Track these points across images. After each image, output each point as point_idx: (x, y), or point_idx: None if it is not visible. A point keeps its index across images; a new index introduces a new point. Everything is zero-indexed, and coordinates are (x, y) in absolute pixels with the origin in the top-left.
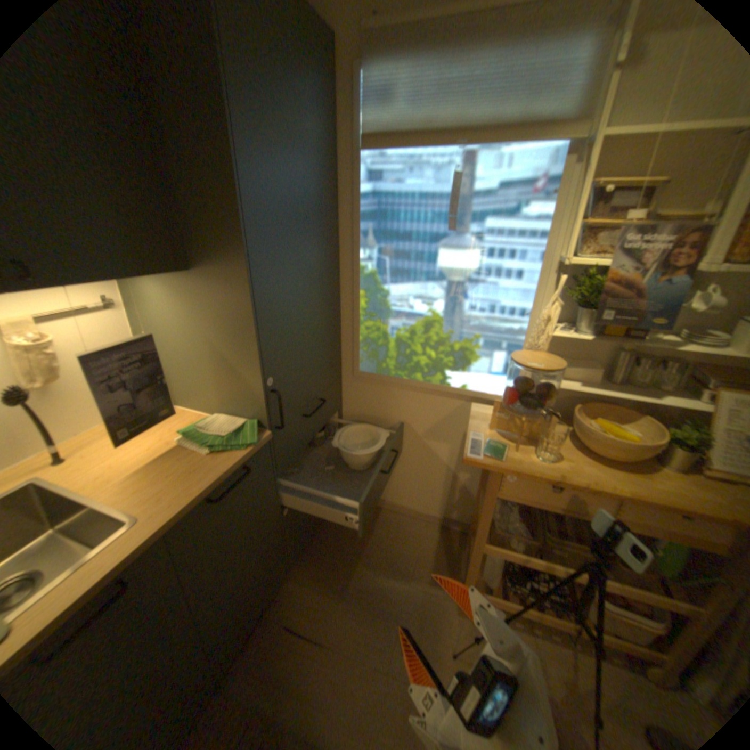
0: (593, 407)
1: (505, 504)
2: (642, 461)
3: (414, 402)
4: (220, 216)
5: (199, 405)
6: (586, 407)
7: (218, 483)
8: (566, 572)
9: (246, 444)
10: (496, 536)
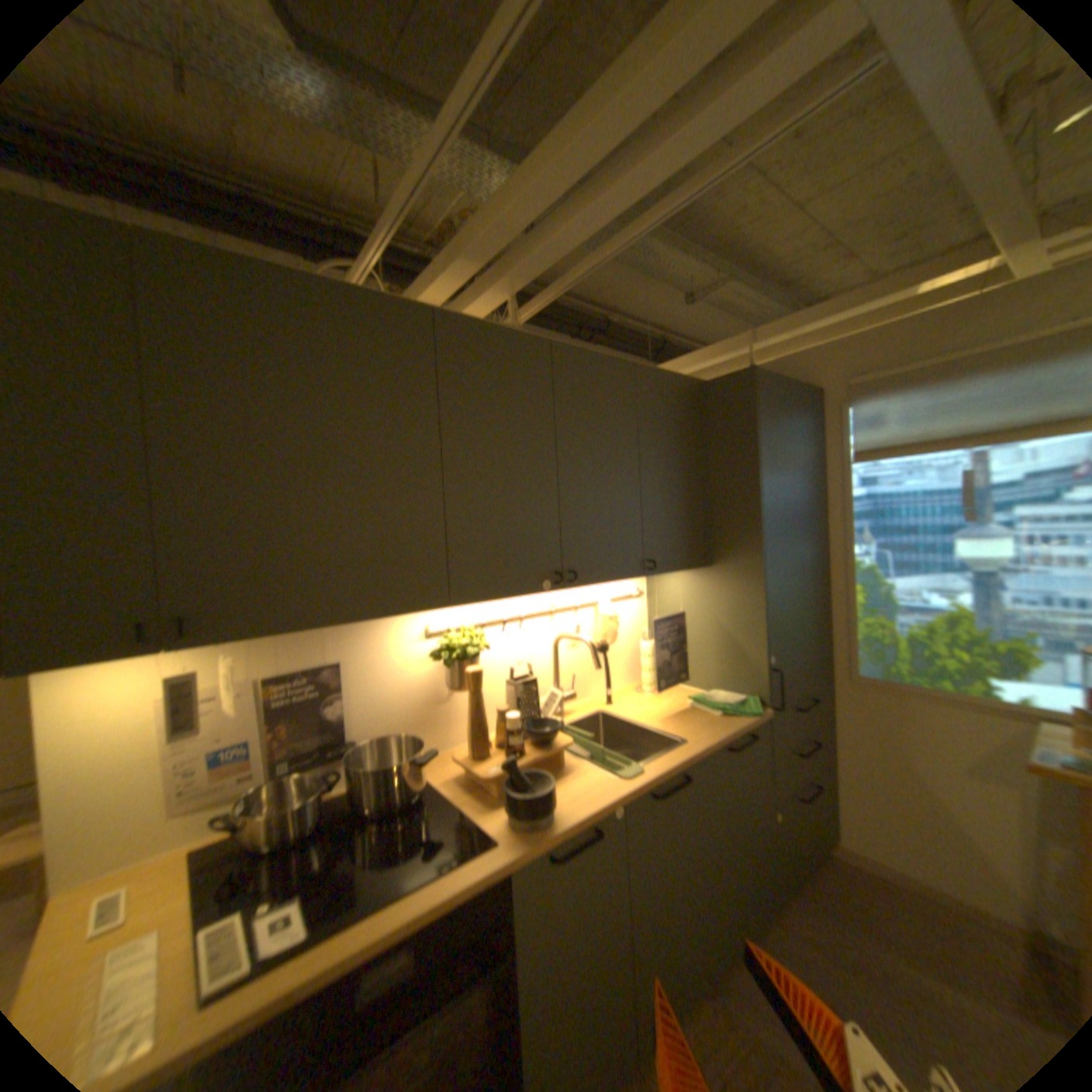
0: None
1: None
2: None
3: (945, 720)
4: (743, 527)
5: (696, 682)
6: None
7: (736, 735)
8: None
9: (752, 713)
10: None
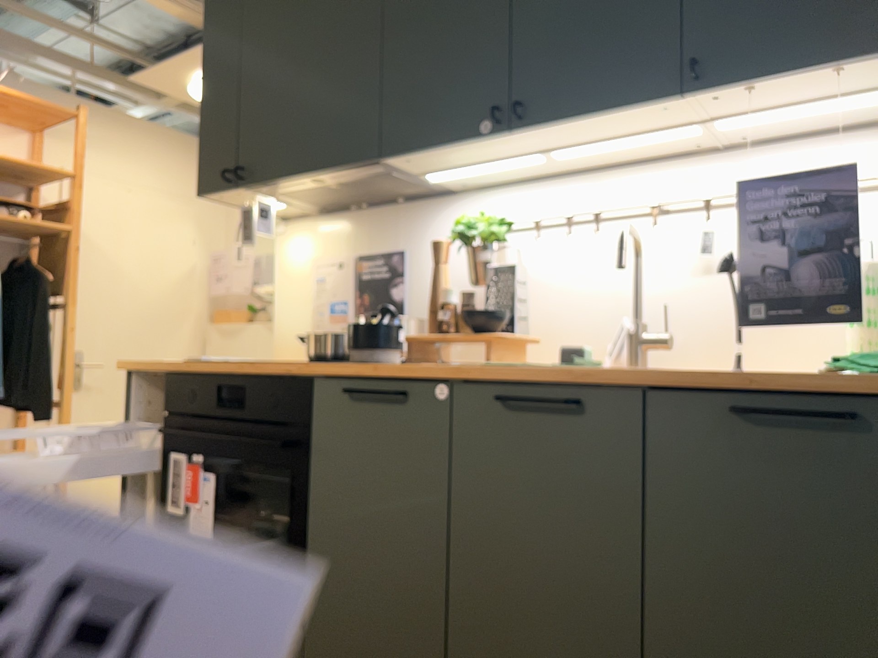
0: None
1: None
2: None
3: None
4: None
5: None
6: None
7: (765, 384)
8: None
9: None
10: None
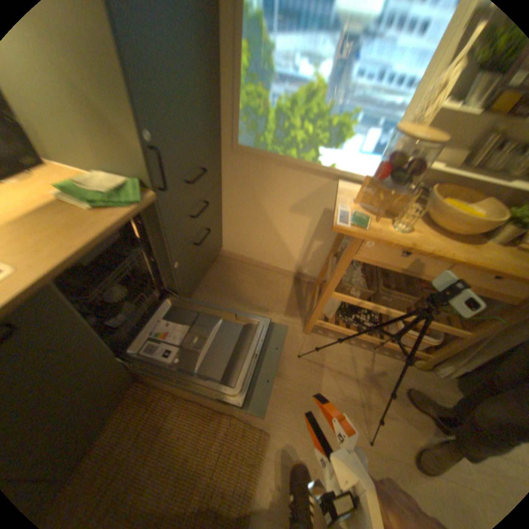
0: (446, 188)
1: (350, 264)
2: (477, 234)
3: (286, 178)
4: None
5: (73, 160)
6: (441, 187)
7: (101, 236)
8: (387, 310)
9: (128, 201)
10: (341, 286)
